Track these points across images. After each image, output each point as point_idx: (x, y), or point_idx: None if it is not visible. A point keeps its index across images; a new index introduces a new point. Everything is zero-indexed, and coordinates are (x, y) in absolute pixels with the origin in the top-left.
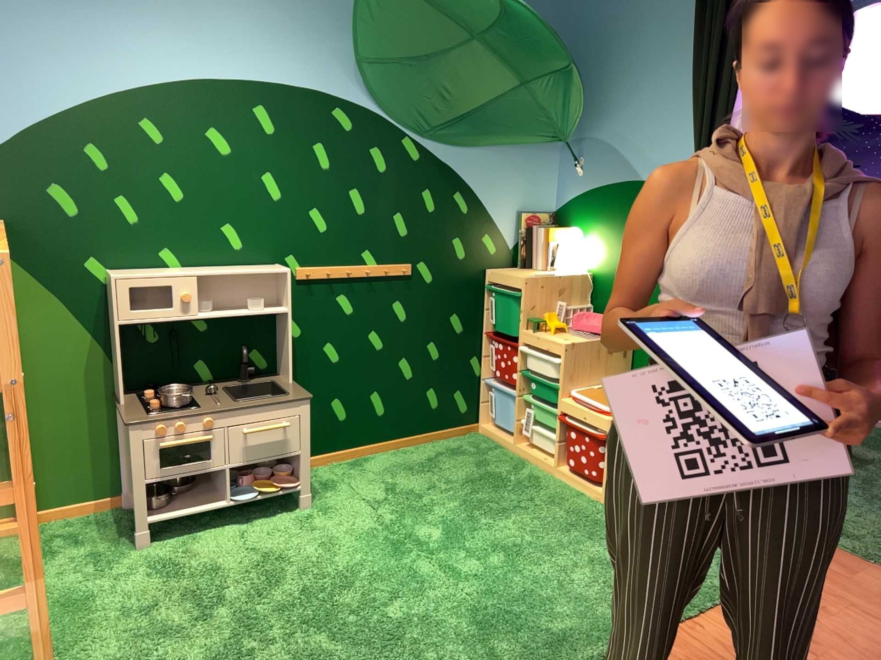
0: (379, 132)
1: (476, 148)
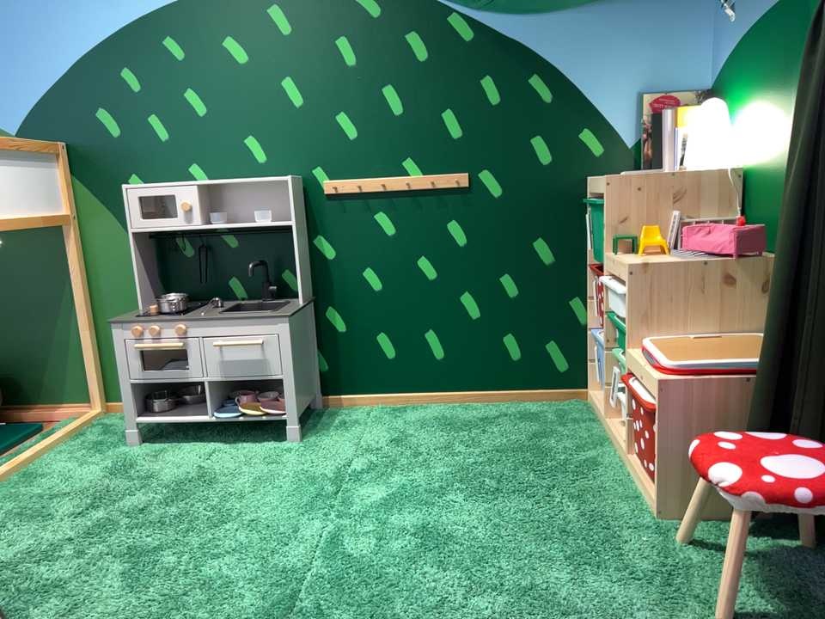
0: (414, 7)
1: (559, 7)
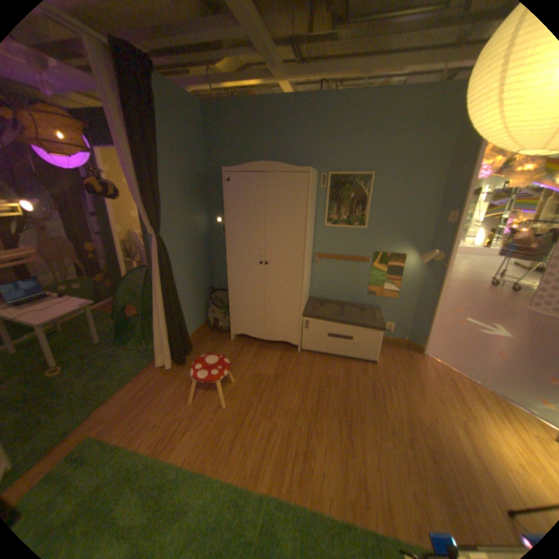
0: None
1: None
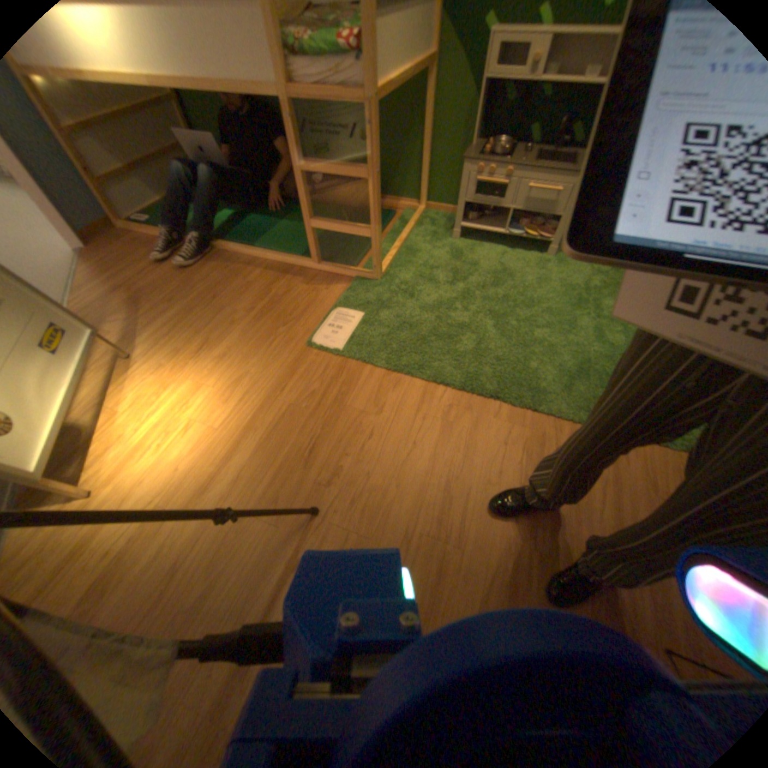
0: None
1: None
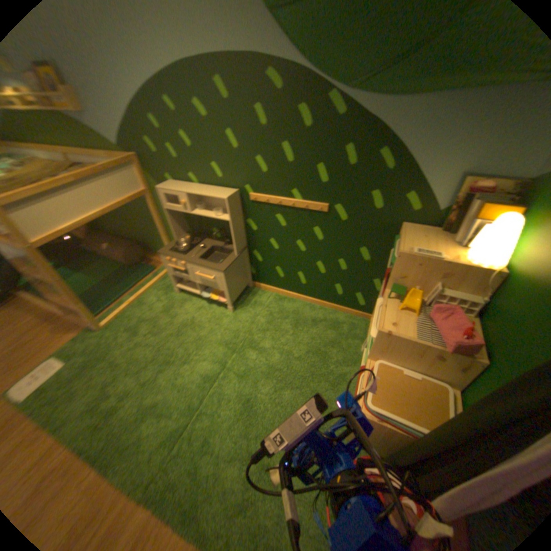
0: (306, 83)
1: (422, 92)
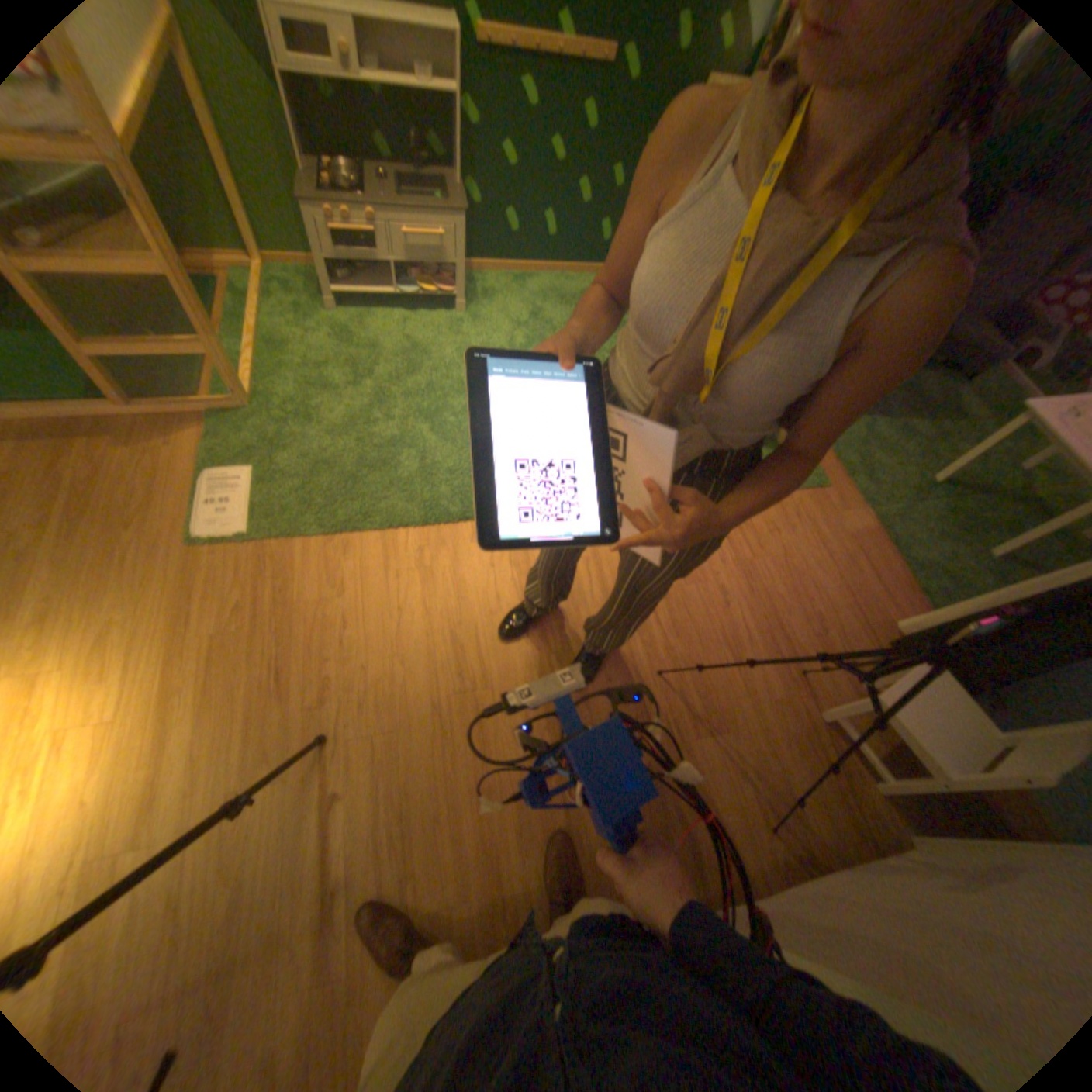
0: None
1: None
